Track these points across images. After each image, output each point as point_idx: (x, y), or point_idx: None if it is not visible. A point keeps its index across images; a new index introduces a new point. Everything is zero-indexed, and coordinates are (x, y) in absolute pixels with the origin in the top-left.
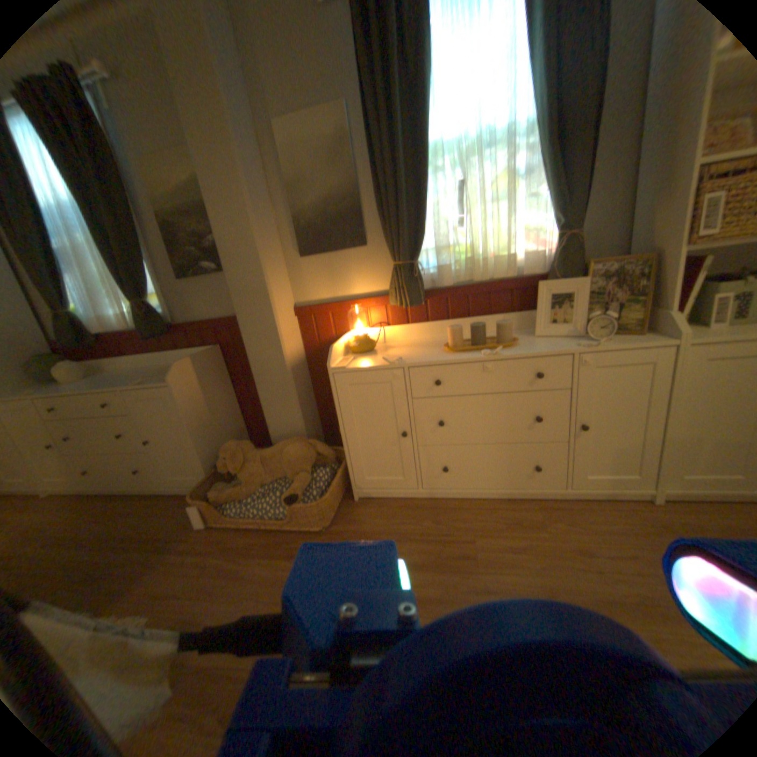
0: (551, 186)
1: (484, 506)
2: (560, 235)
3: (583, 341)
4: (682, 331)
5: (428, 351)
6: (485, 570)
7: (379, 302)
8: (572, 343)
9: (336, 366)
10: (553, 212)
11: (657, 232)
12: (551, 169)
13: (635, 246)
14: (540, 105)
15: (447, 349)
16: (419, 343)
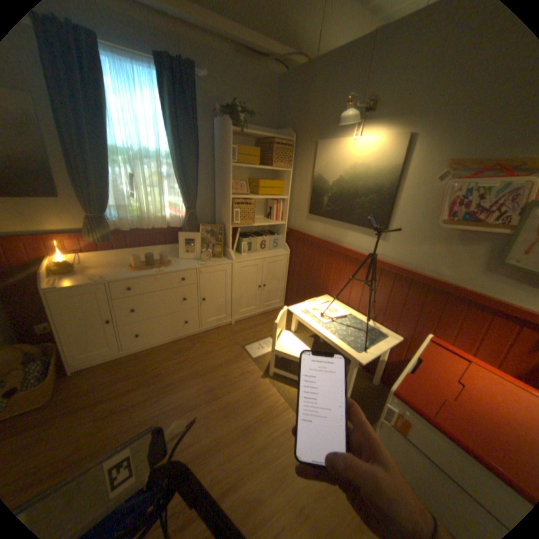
0: (179, 189)
1: (160, 350)
2: (185, 209)
3: (199, 262)
4: (232, 258)
5: (118, 271)
6: (165, 378)
7: (71, 237)
8: (195, 263)
9: (42, 288)
10: (181, 199)
11: (222, 217)
12: (179, 182)
13: (216, 219)
14: (171, 151)
15: (130, 269)
16: (108, 264)
